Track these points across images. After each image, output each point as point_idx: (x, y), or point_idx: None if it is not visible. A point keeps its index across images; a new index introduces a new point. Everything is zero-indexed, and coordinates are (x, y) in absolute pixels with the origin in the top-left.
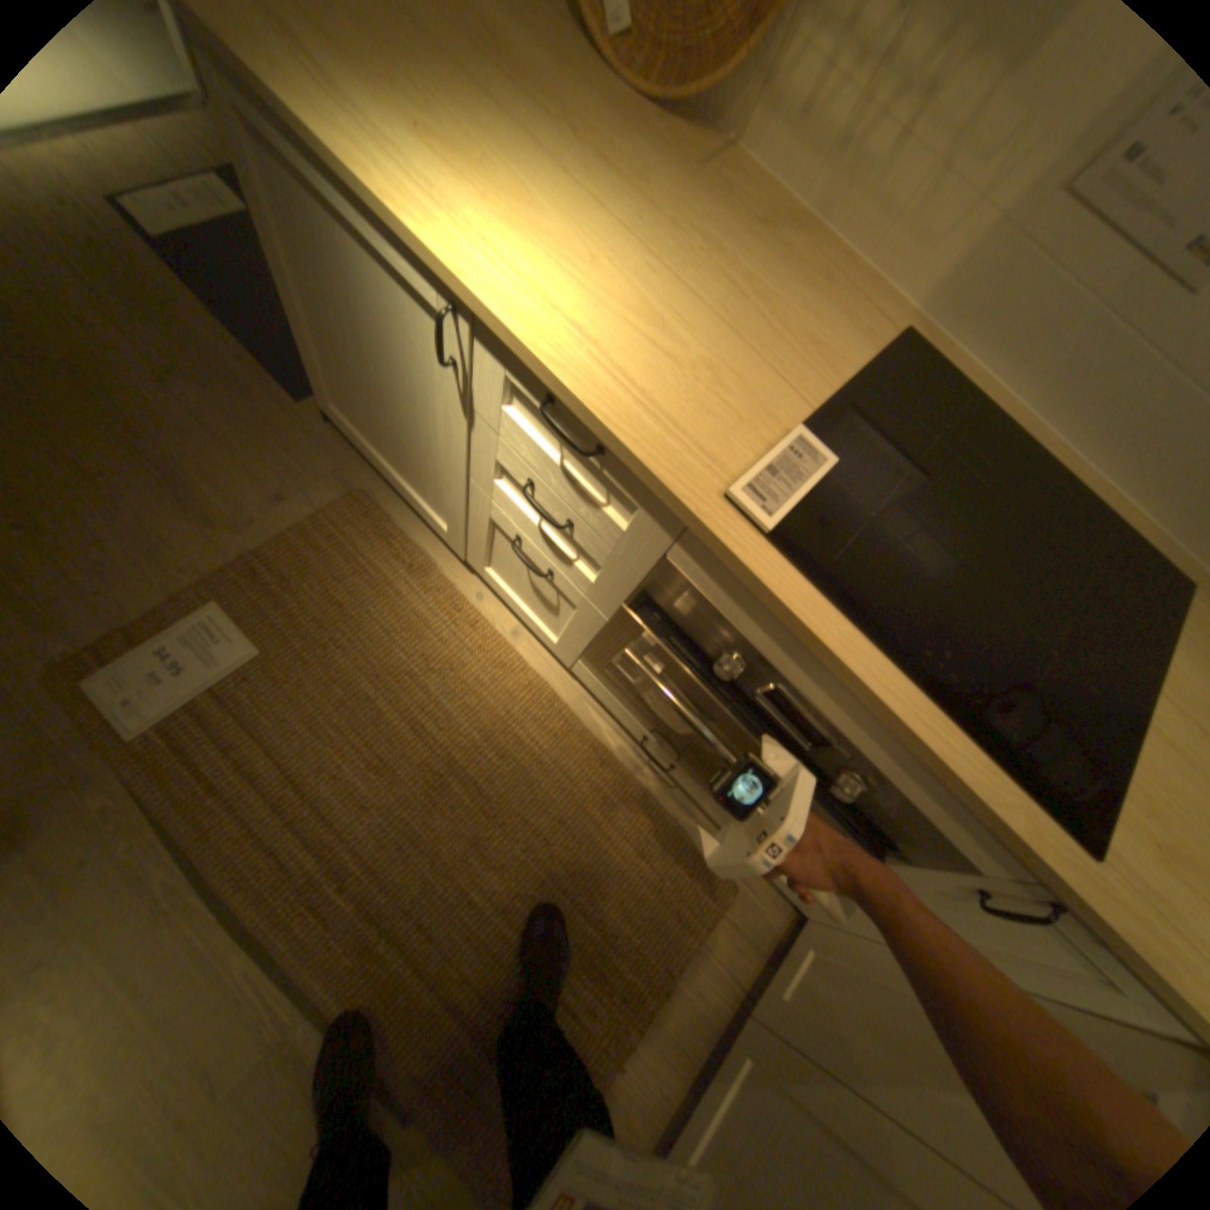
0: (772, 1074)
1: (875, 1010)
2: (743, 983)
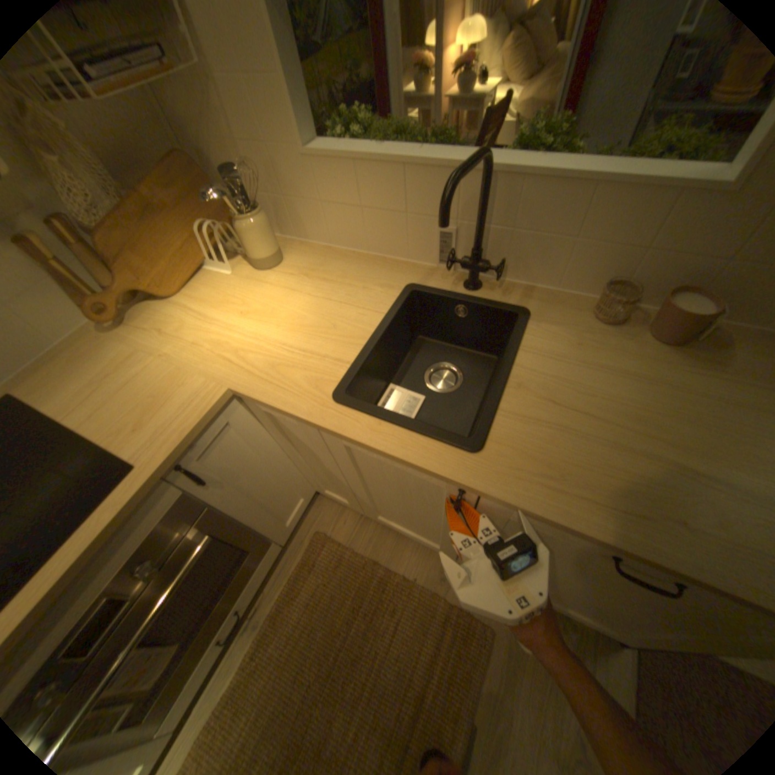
0: (372, 510)
1: (321, 474)
2: (357, 516)
